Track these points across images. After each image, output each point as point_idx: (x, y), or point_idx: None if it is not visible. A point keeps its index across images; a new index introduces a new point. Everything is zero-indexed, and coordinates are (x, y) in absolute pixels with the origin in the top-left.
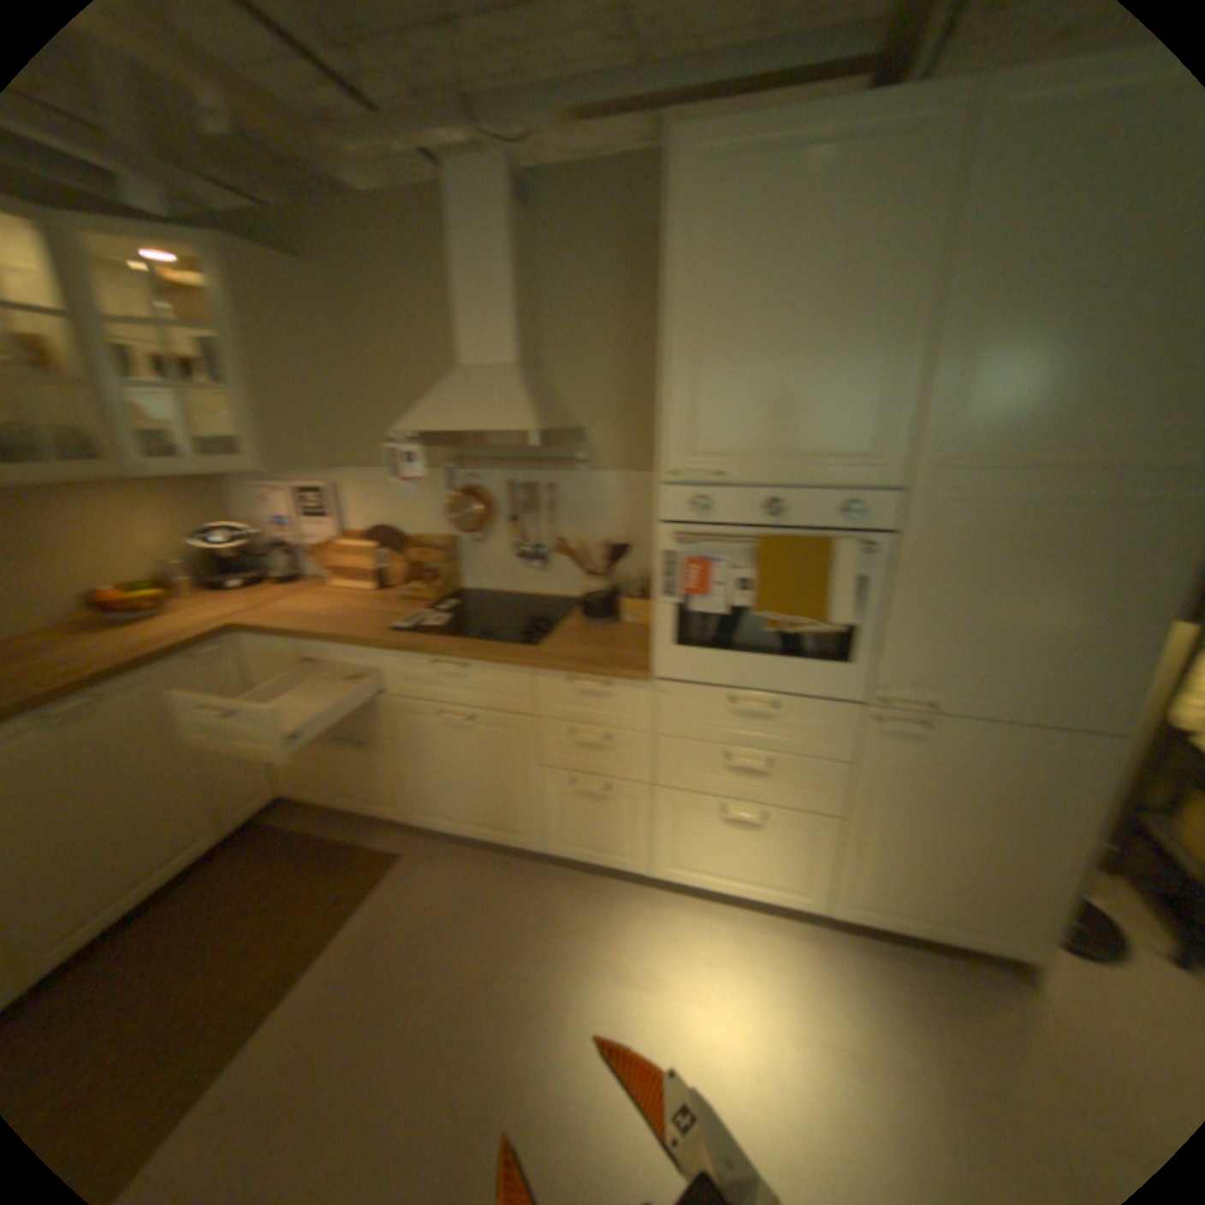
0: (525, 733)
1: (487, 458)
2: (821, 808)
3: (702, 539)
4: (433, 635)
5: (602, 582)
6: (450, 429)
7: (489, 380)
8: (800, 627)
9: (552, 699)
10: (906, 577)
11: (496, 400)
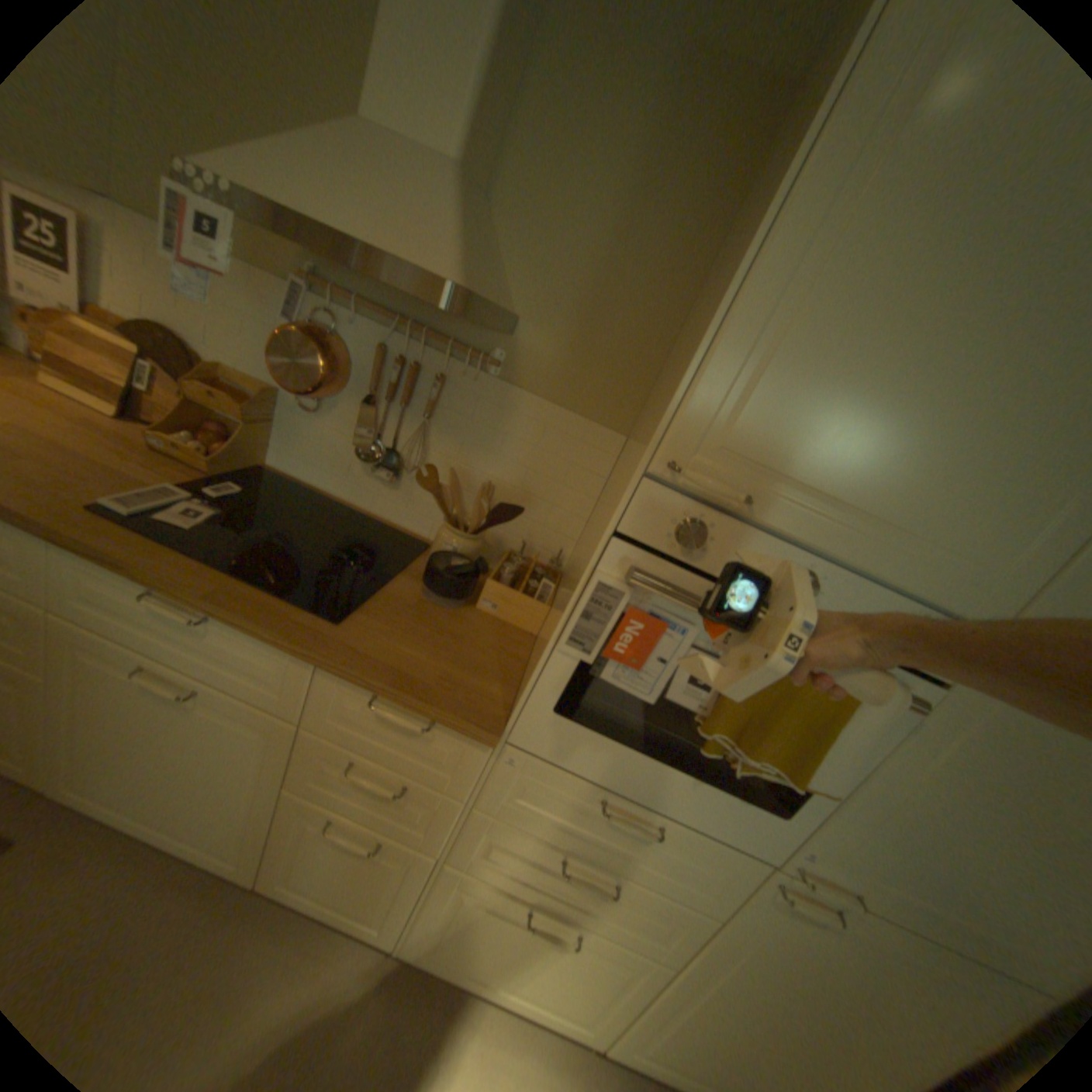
0: (270, 741)
1: (353, 292)
2: (655, 954)
3: (673, 590)
4: (156, 541)
5: (463, 539)
6: (294, 204)
7: (396, 158)
8: (760, 770)
9: (330, 712)
10: (925, 747)
11: (397, 196)
